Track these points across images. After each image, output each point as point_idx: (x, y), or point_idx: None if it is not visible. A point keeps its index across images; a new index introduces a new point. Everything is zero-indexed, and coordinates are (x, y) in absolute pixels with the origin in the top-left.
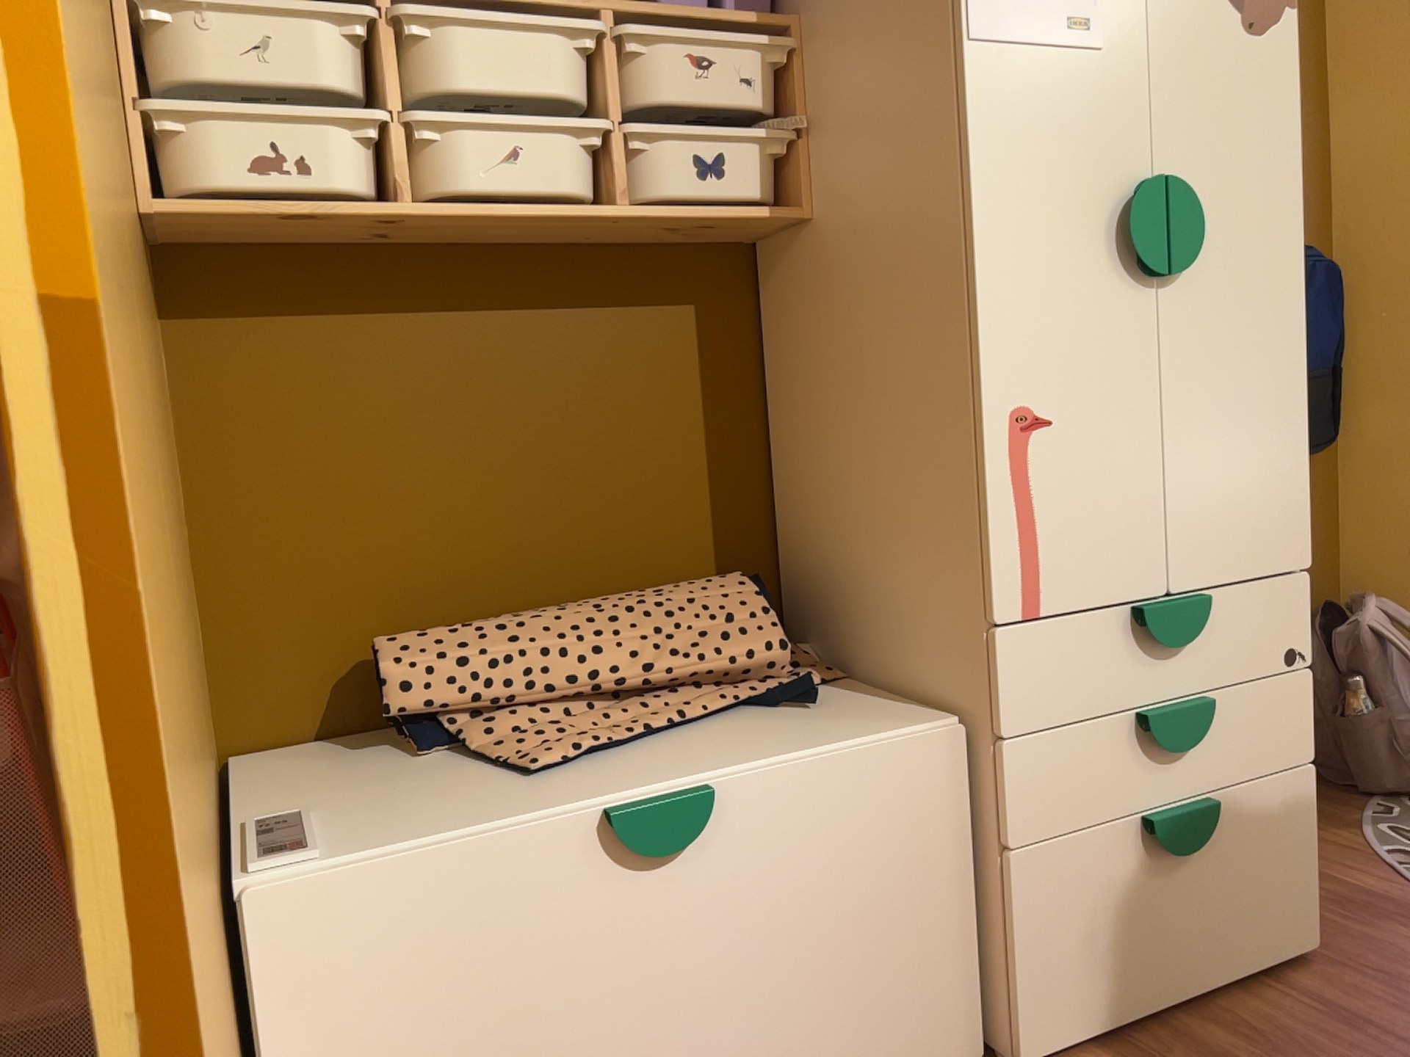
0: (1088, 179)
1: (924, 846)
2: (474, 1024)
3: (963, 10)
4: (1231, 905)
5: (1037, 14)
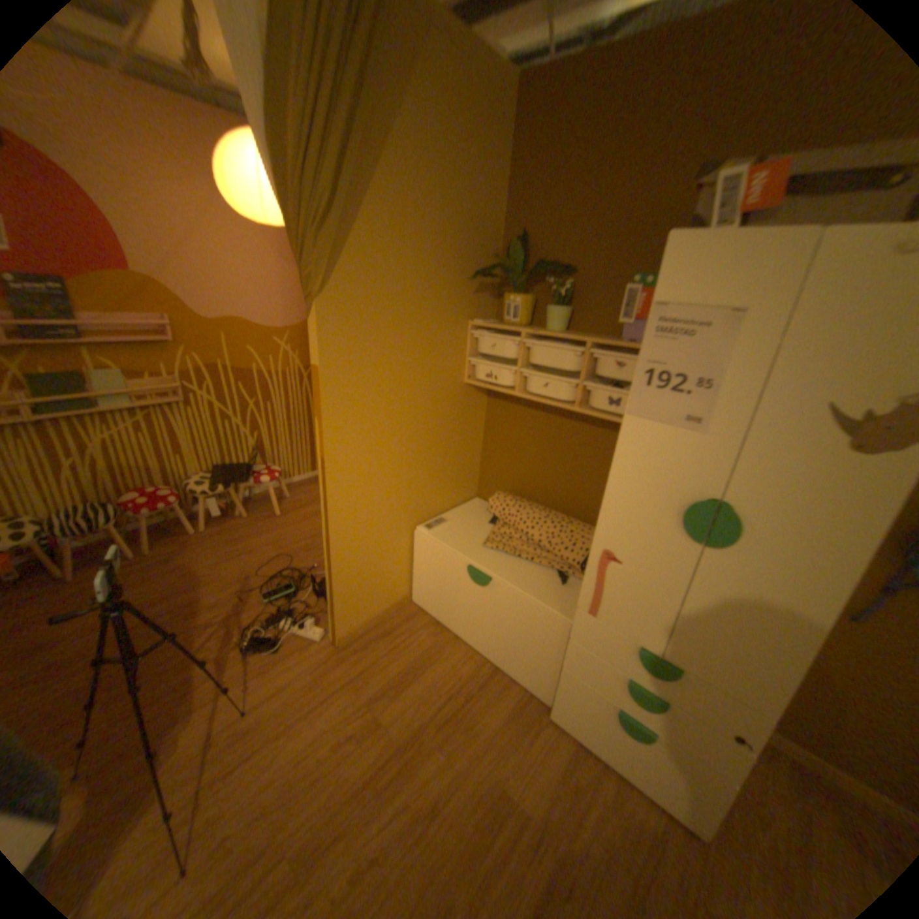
0: (674, 485)
1: (546, 642)
2: (441, 581)
3: (629, 401)
4: (656, 776)
5: (667, 410)
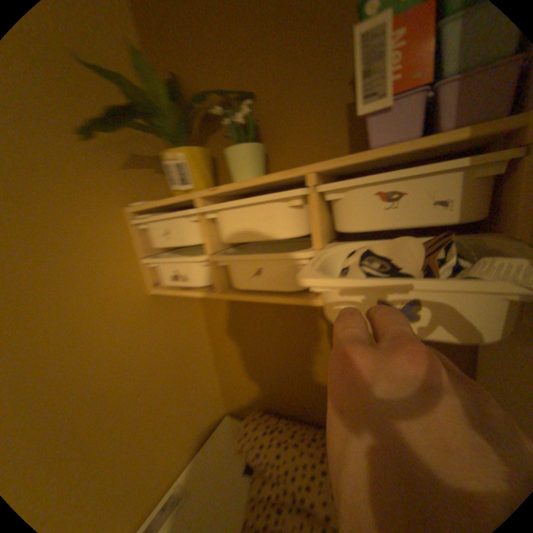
0: None
1: None
2: None
3: None
4: None
5: None
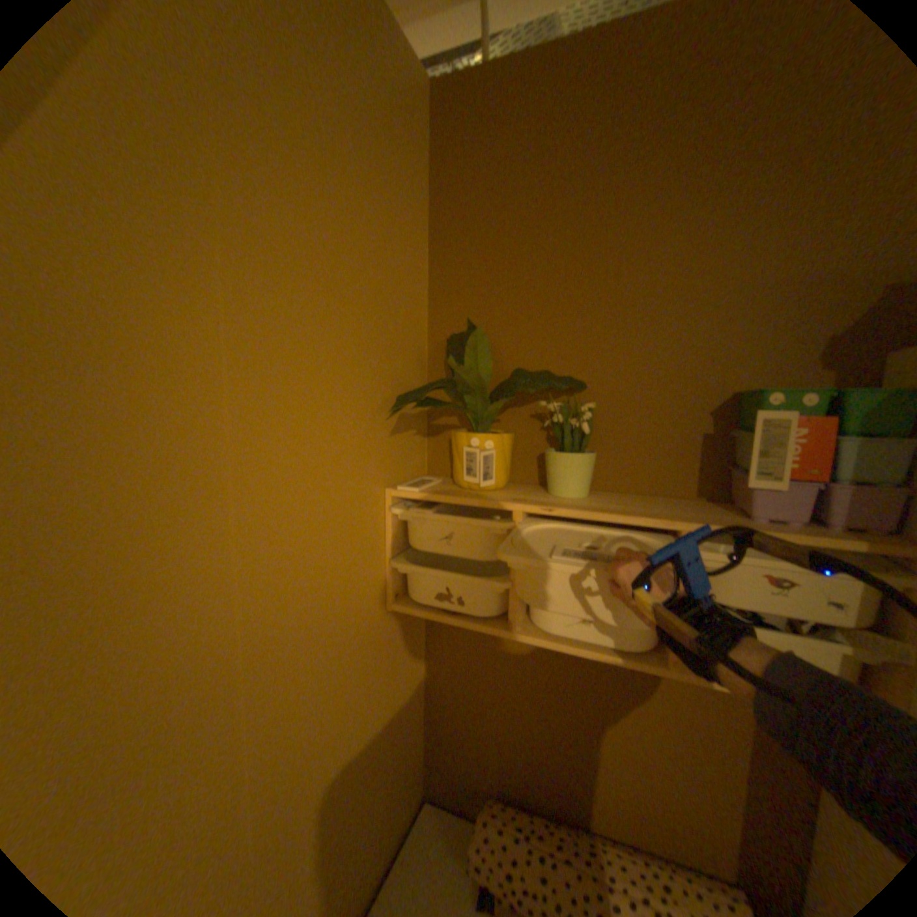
0: None
1: None
2: None
3: None
4: None
5: None
